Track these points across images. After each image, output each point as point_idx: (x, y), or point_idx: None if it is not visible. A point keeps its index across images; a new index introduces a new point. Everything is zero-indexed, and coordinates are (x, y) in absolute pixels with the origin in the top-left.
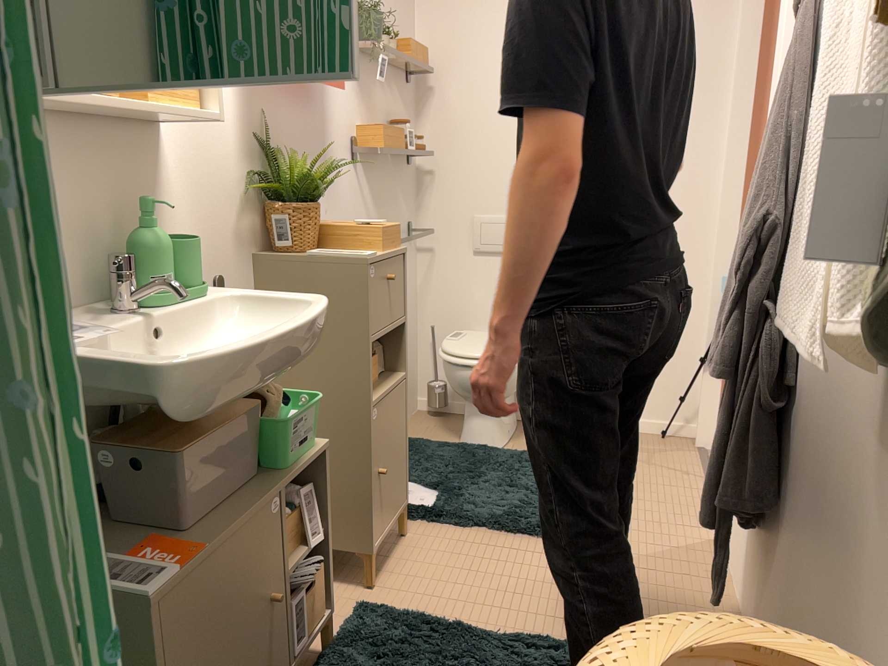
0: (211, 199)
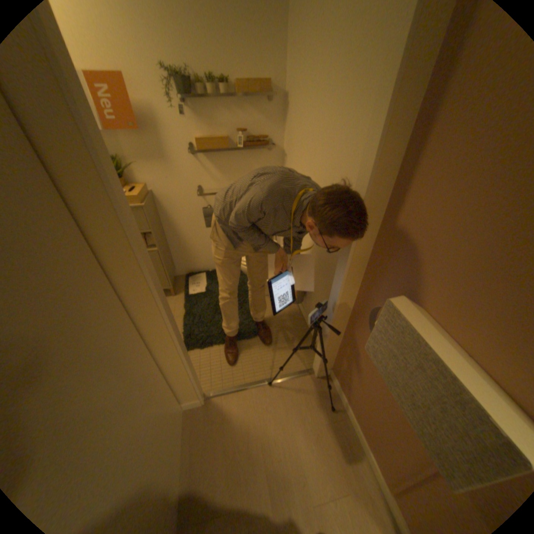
0: None
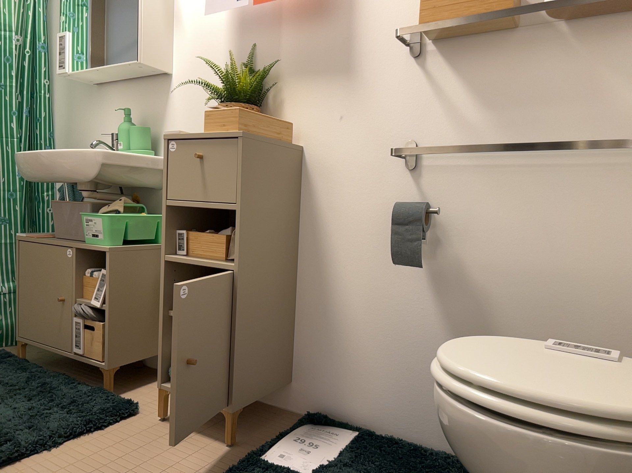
0: (191, 108)
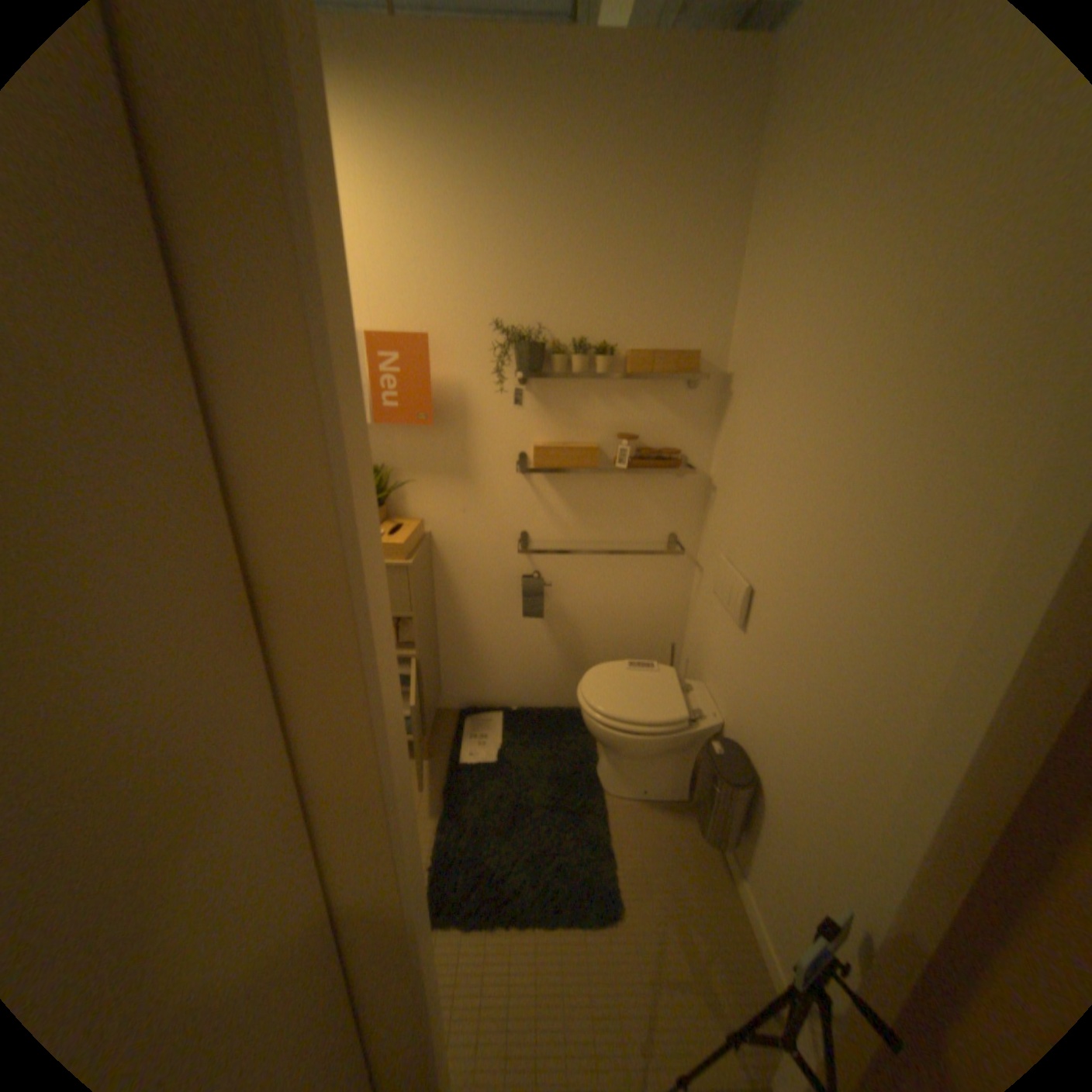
0: None
